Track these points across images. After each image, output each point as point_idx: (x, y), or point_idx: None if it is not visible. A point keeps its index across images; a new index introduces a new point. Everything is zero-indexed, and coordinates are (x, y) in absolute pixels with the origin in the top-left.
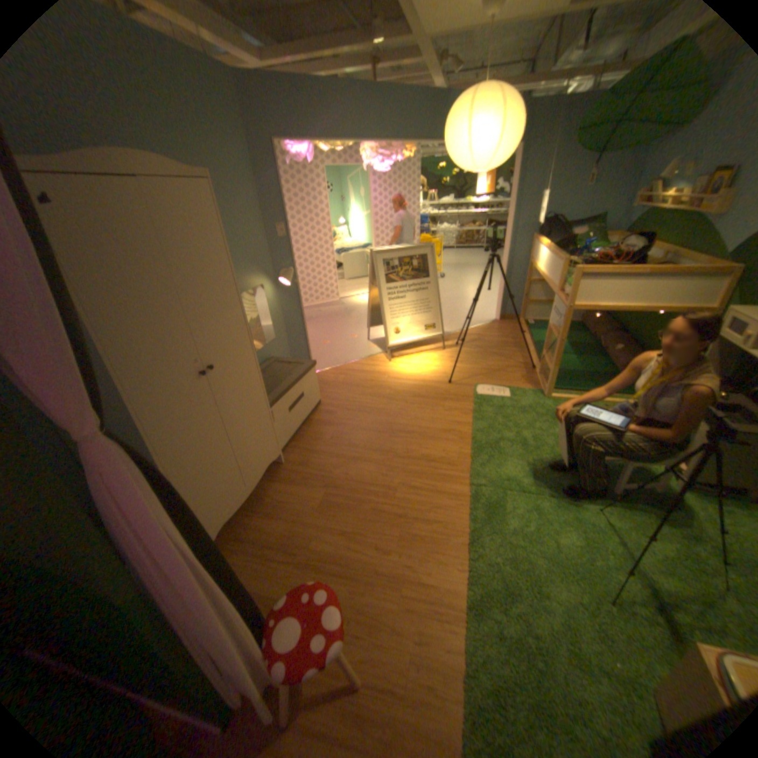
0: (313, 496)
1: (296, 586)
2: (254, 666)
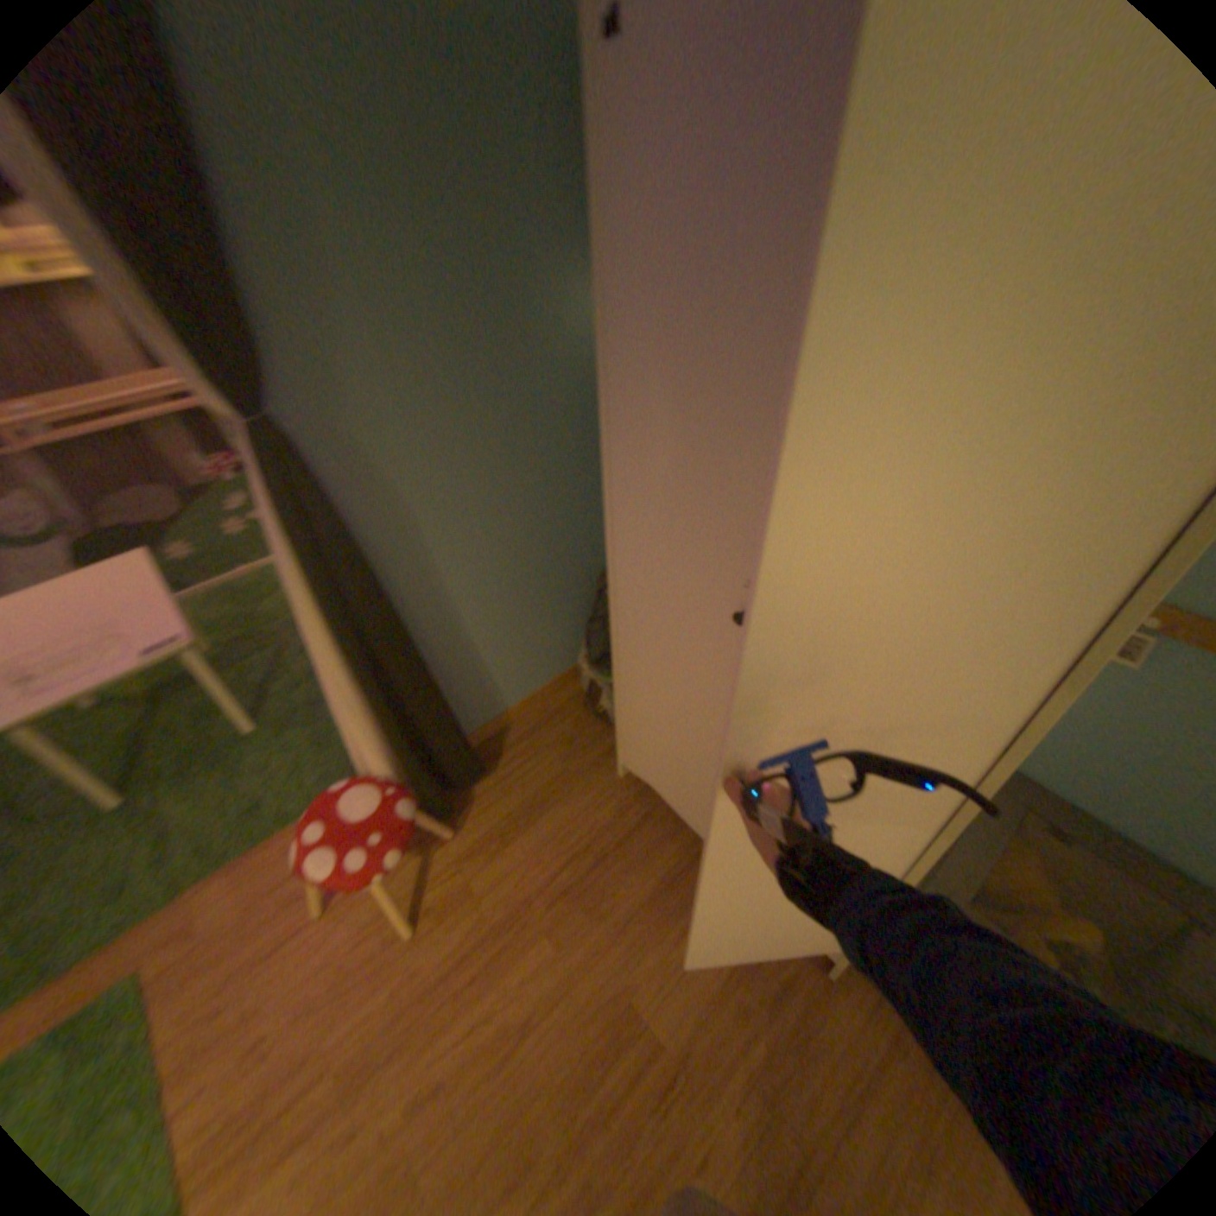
0: (669, 1019)
1: (497, 893)
2: (366, 767)
